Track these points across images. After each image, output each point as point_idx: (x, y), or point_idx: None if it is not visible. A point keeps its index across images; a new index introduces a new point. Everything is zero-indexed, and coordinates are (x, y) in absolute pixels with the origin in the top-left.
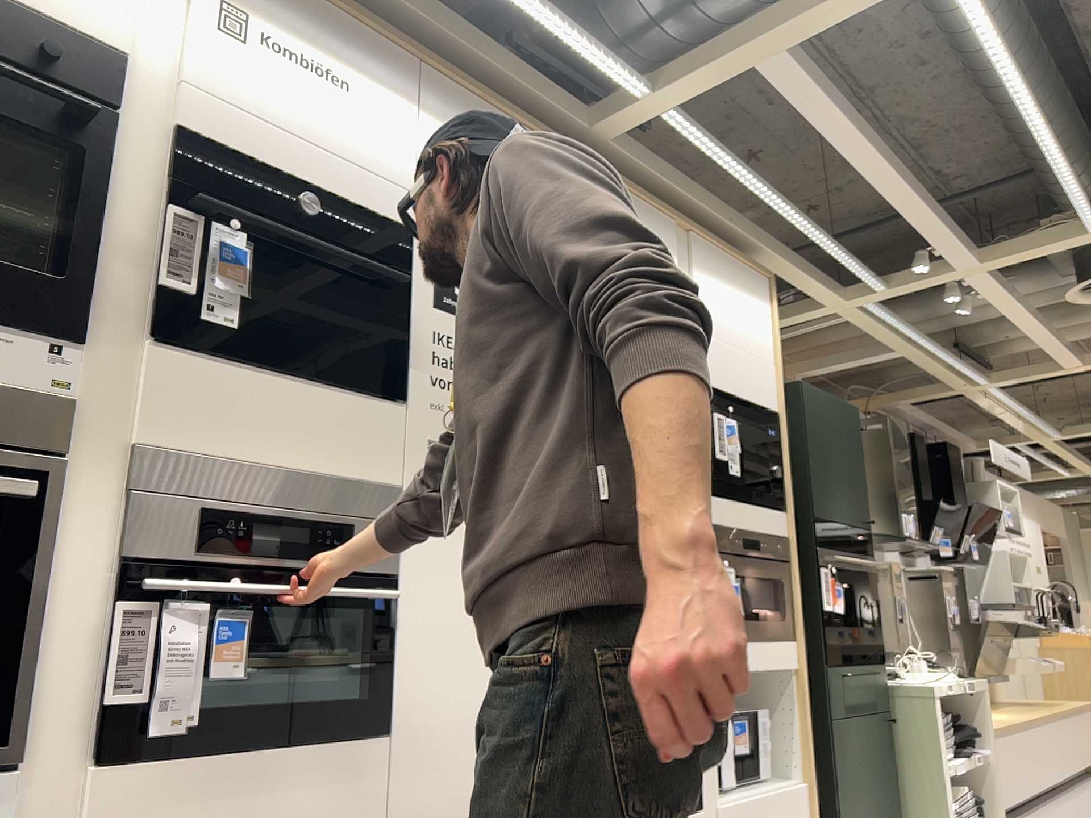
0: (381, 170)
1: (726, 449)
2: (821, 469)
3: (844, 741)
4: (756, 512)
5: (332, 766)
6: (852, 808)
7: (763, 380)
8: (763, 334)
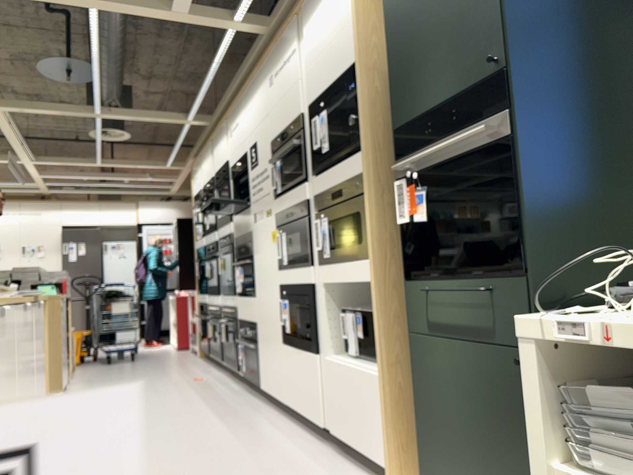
0: (242, 140)
1: (319, 139)
2: (409, 63)
3: (430, 359)
4: (342, 166)
5: (250, 303)
6: (441, 432)
7: (346, 45)
8: (346, 1)
